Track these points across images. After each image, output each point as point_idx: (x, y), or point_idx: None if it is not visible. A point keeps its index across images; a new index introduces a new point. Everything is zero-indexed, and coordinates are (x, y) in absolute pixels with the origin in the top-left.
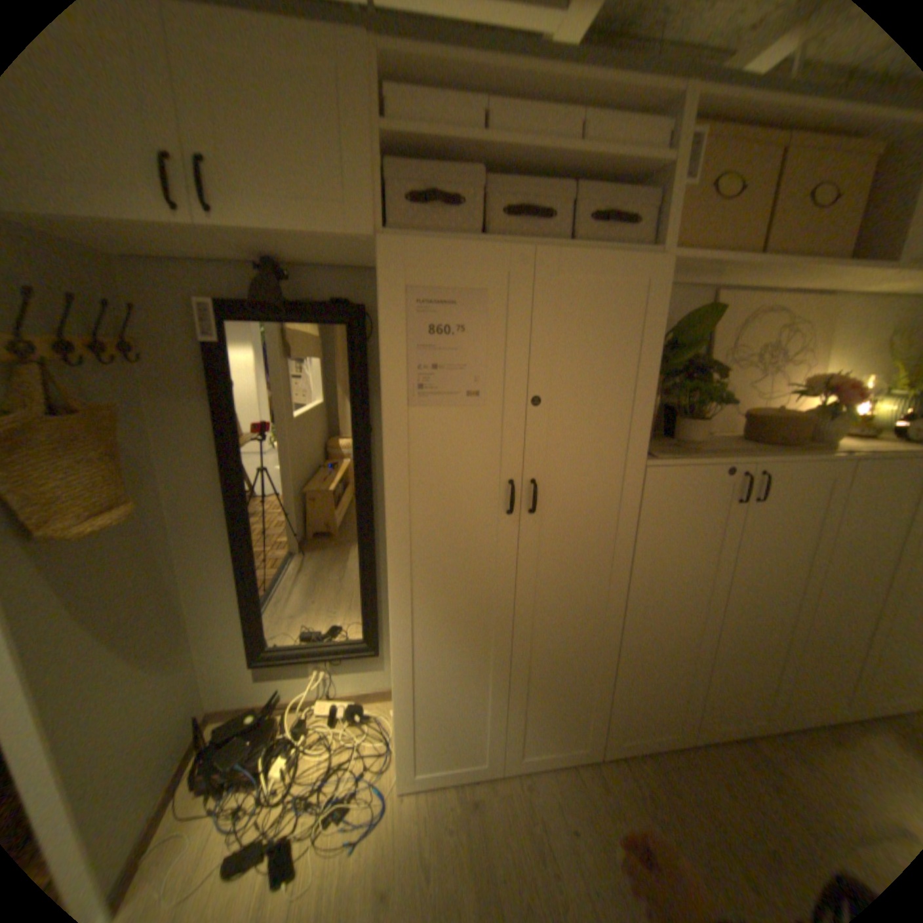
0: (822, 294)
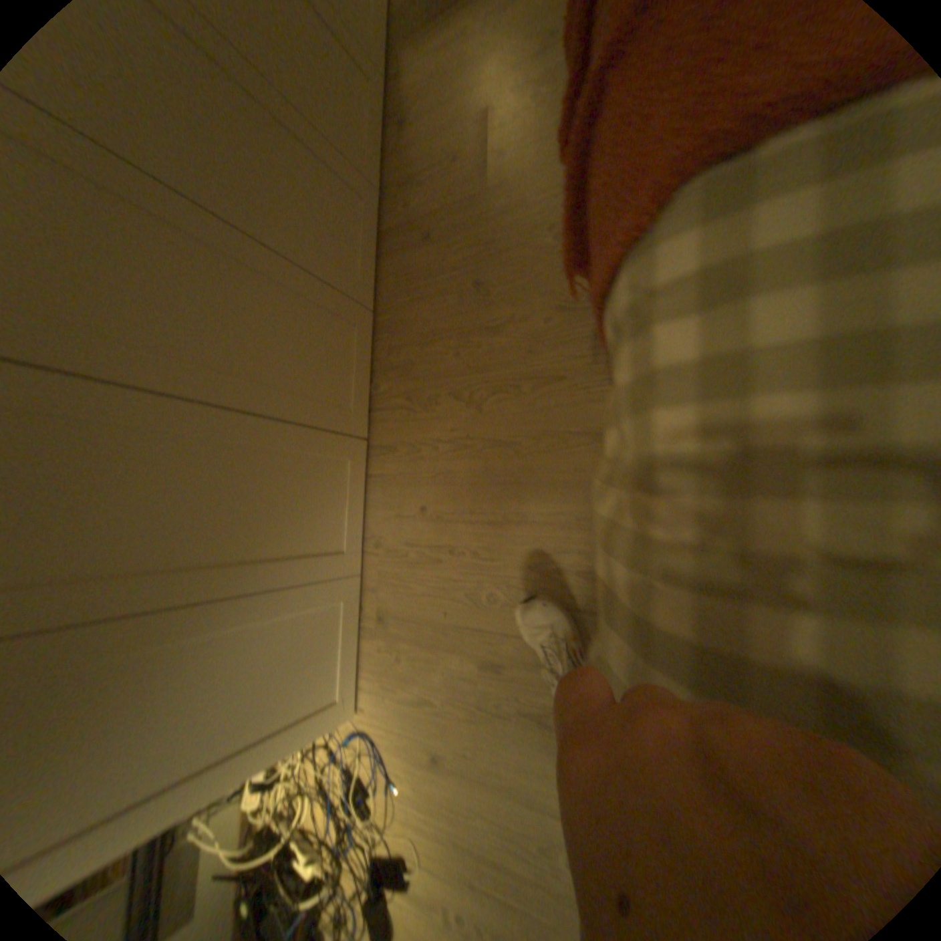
0: None
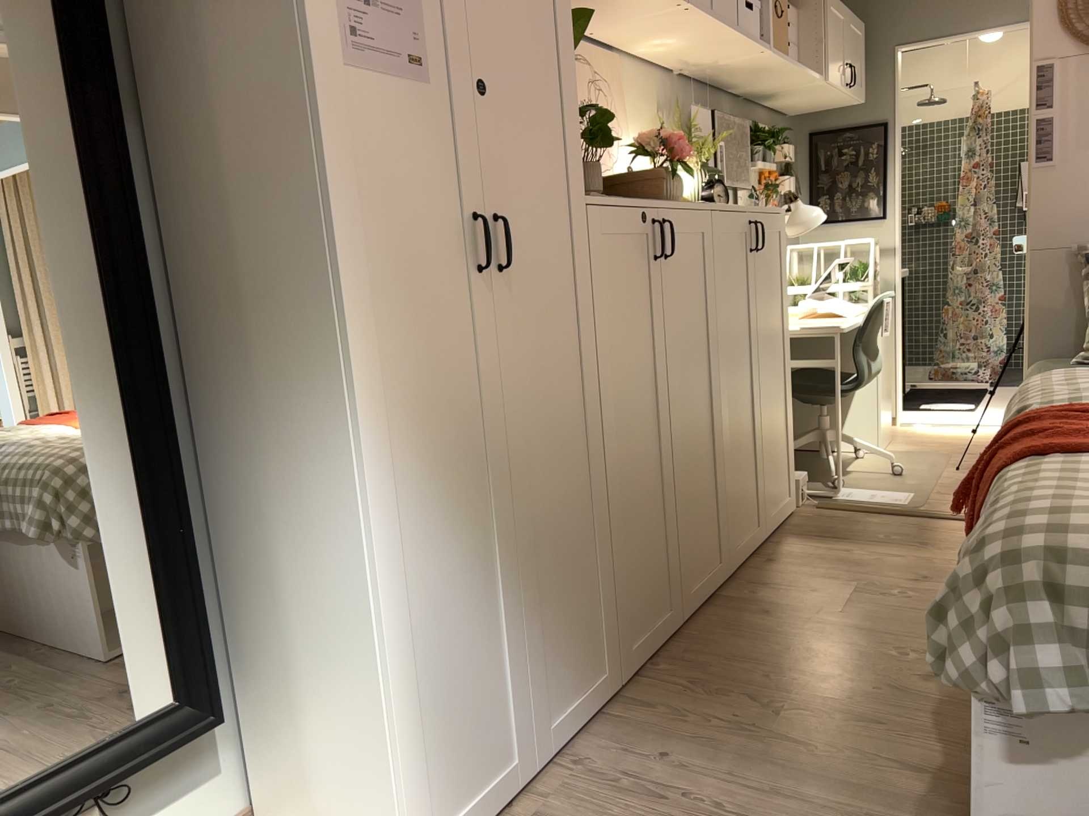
0: (606, 49)
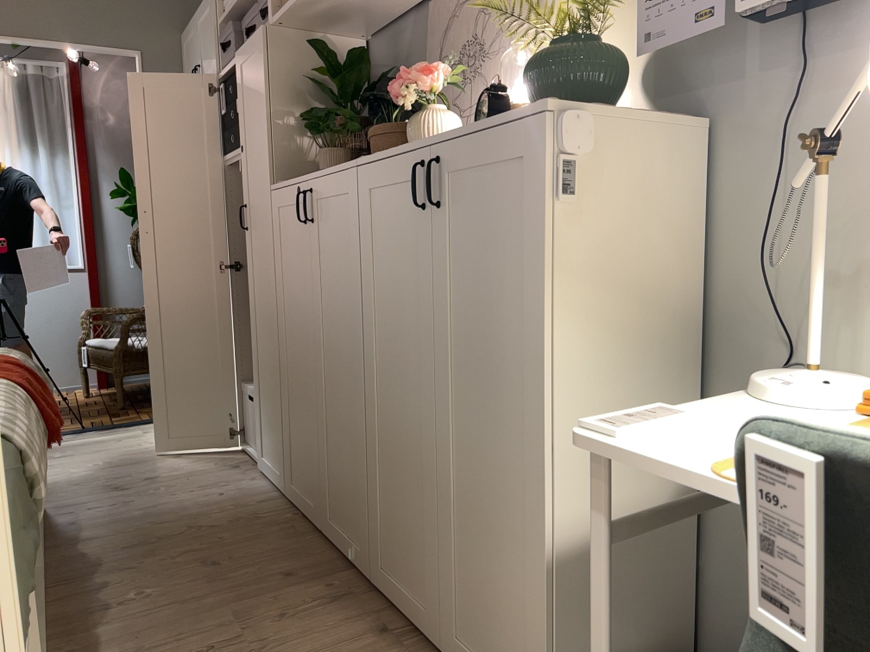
0: None
